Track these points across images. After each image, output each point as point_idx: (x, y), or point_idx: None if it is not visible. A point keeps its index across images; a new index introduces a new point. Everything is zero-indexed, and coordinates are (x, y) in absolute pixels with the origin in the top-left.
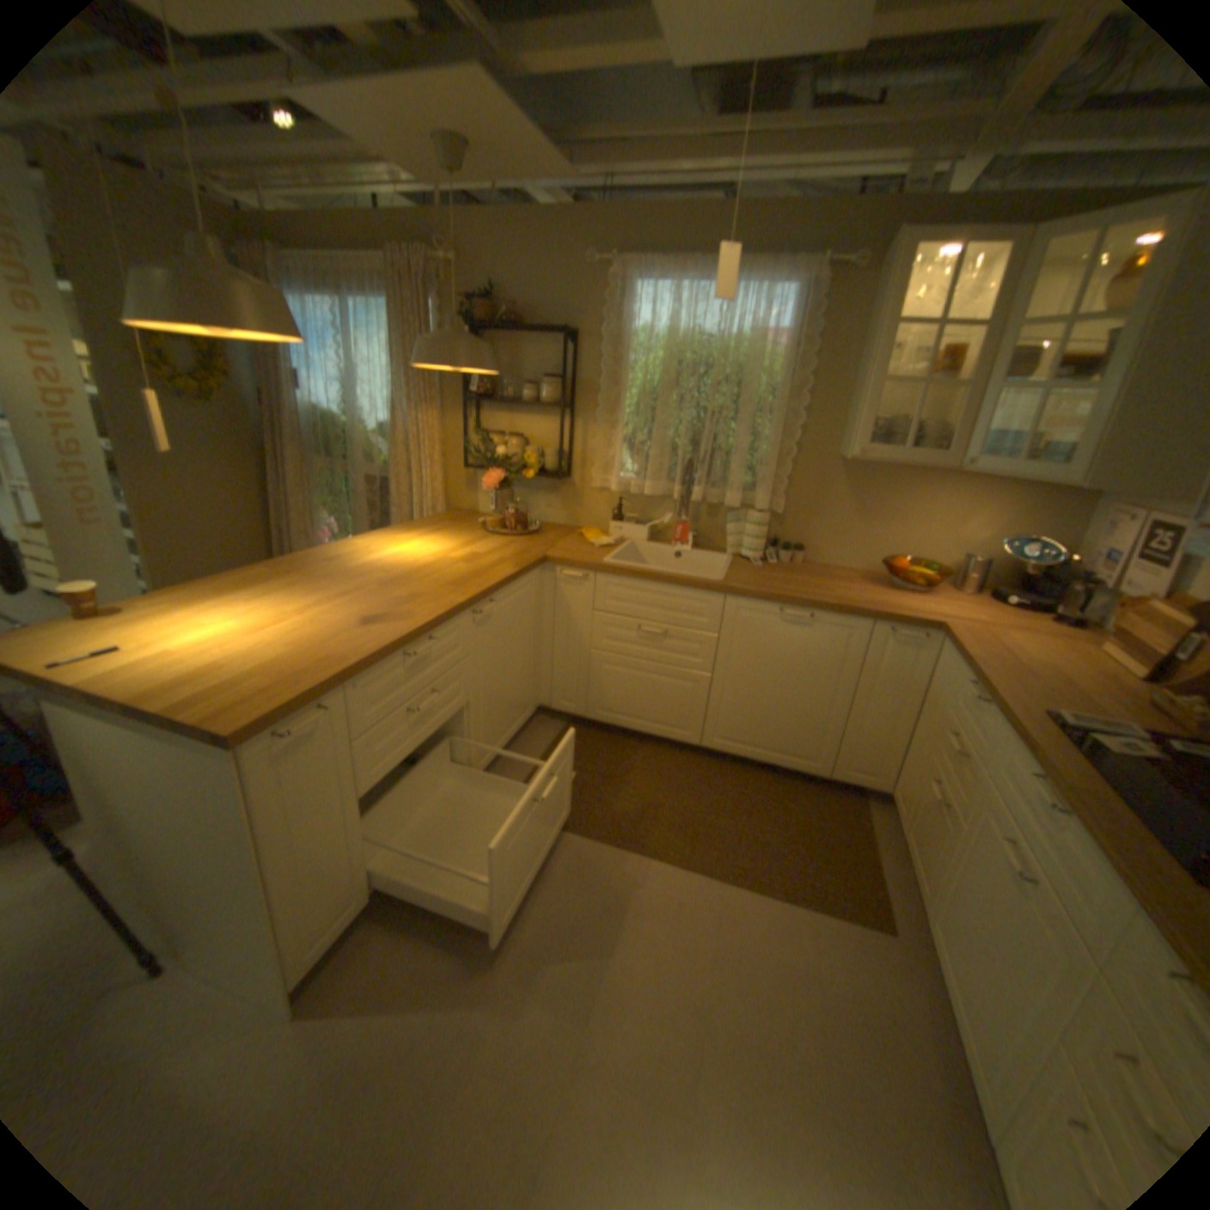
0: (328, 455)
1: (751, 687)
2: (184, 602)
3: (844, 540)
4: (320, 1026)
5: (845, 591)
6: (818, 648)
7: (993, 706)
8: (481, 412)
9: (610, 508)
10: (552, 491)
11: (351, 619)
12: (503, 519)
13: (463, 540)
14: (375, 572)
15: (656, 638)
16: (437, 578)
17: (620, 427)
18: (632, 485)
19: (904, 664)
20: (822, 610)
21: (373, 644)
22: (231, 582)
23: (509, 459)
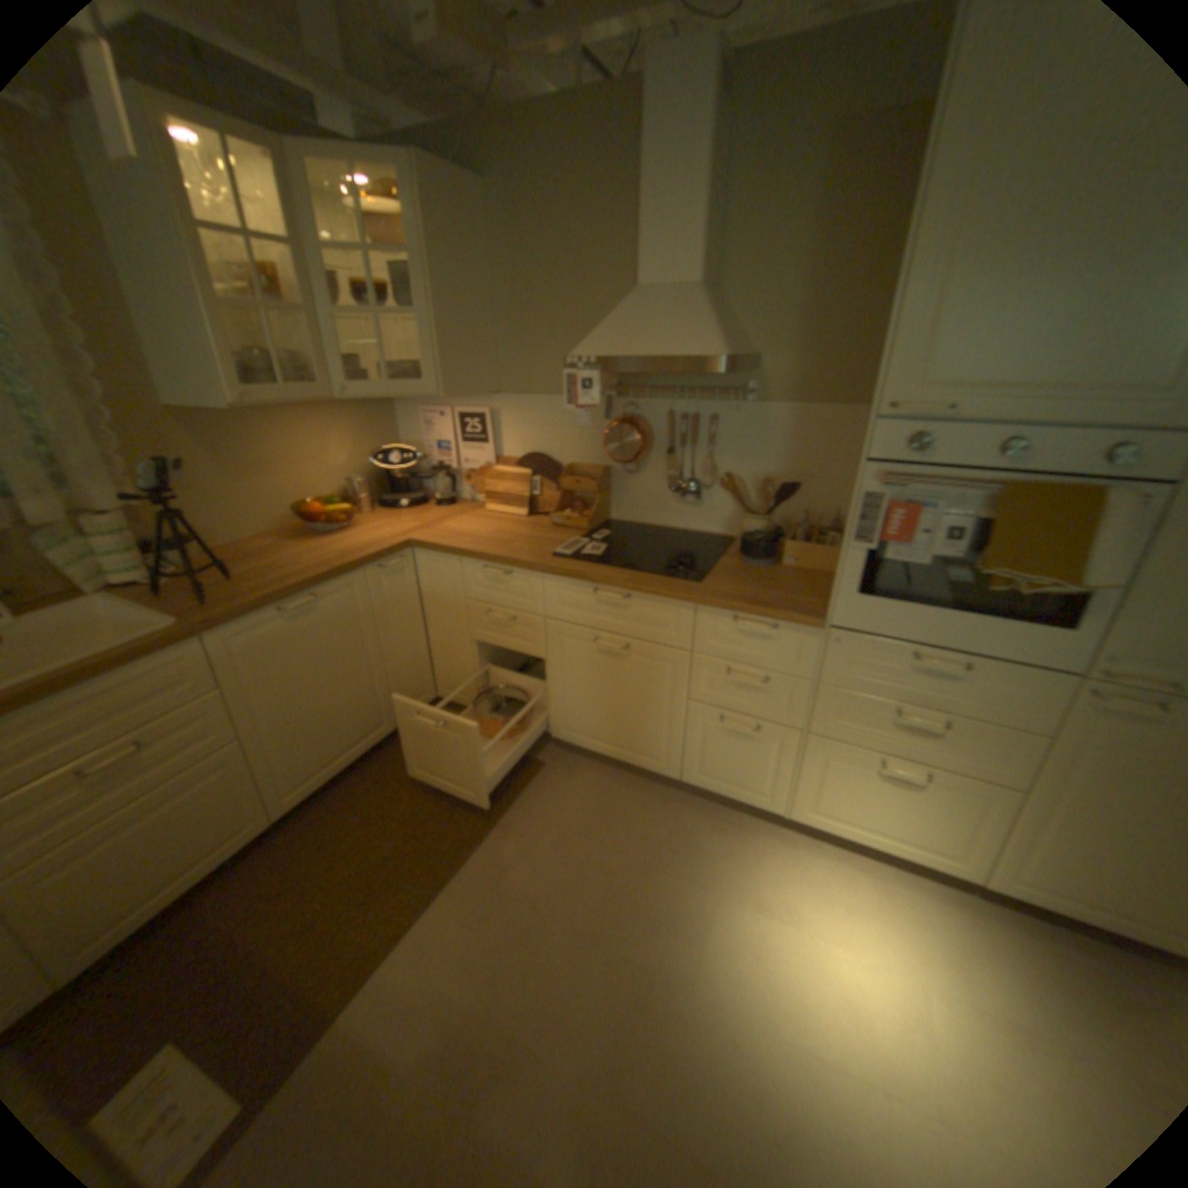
0: None
1: (291, 713)
2: None
3: (225, 509)
4: None
5: (302, 558)
6: (332, 624)
7: (514, 573)
8: None
9: None
10: None
11: None
12: None
13: None
14: None
15: (122, 766)
16: None
17: None
18: None
19: (398, 591)
20: (318, 585)
21: None
22: None
23: None
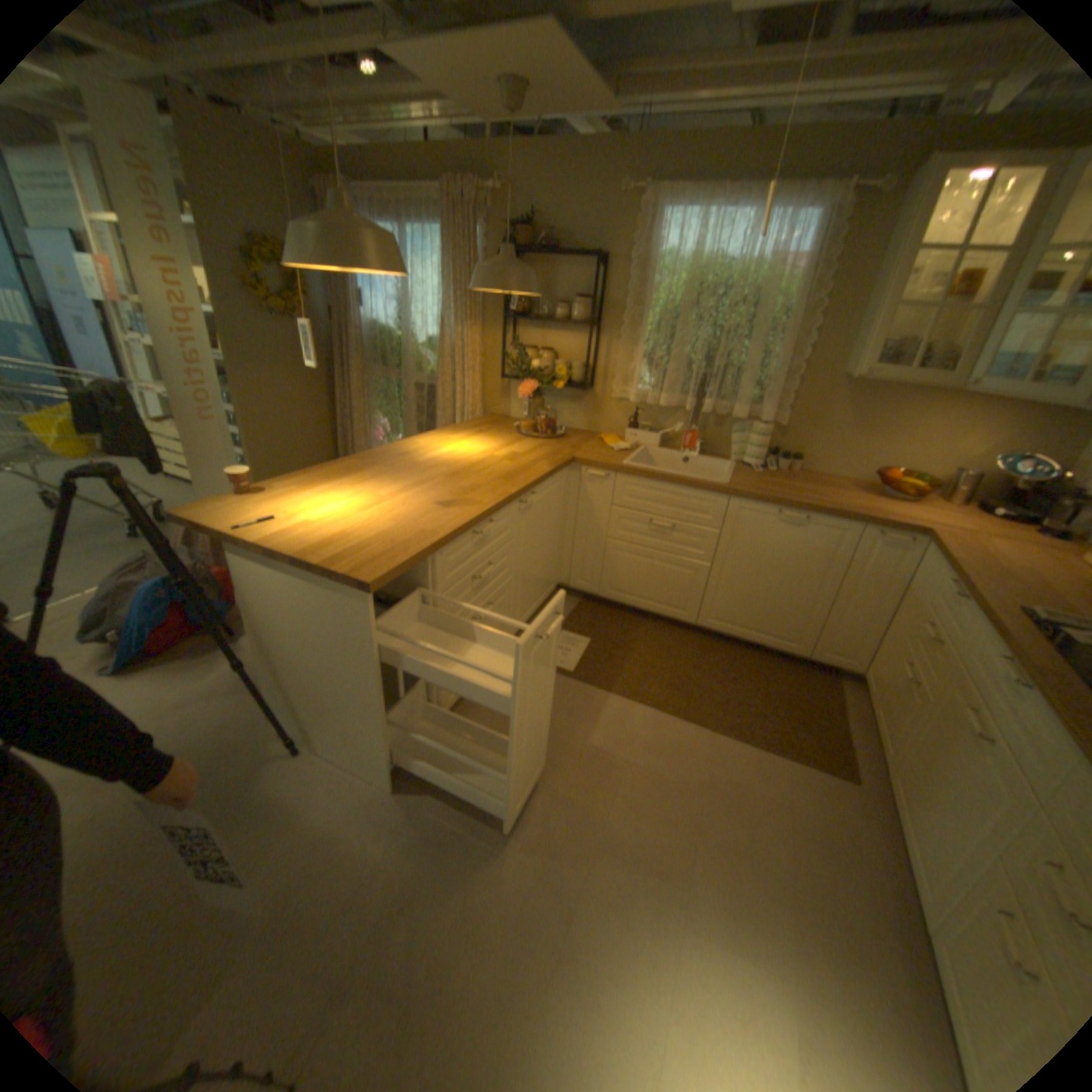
0: (383, 364)
1: (746, 578)
2: (304, 484)
3: (841, 451)
4: (411, 800)
5: (839, 498)
6: (810, 547)
7: (971, 601)
8: (516, 328)
9: (627, 416)
10: (575, 400)
11: (430, 503)
12: (535, 424)
13: (502, 441)
14: (439, 466)
15: (664, 531)
16: (488, 473)
17: (641, 344)
18: (648, 396)
19: (888, 564)
20: (817, 514)
21: (453, 523)
22: (333, 470)
23: (542, 371)
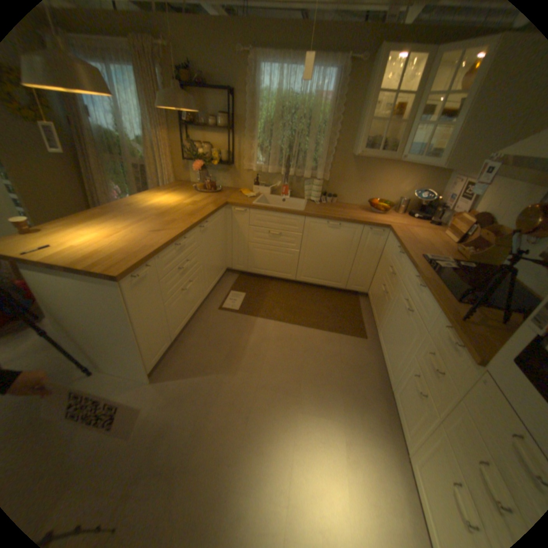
0: (111, 153)
1: (315, 255)
2: (68, 225)
3: (353, 192)
4: (161, 384)
5: (353, 214)
6: (342, 238)
7: (405, 254)
8: (188, 131)
9: (253, 179)
10: (226, 171)
11: (149, 230)
12: (205, 185)
13: (188, 195)
14: (152, 210)
15: (276, 236)
16: (181, 212)
17: (256, 140)
18: (263, 168)
19: (374, 242)
20: (344, 222)
21: (163, 240)
22: (86, 216)
23: (205, 155)
